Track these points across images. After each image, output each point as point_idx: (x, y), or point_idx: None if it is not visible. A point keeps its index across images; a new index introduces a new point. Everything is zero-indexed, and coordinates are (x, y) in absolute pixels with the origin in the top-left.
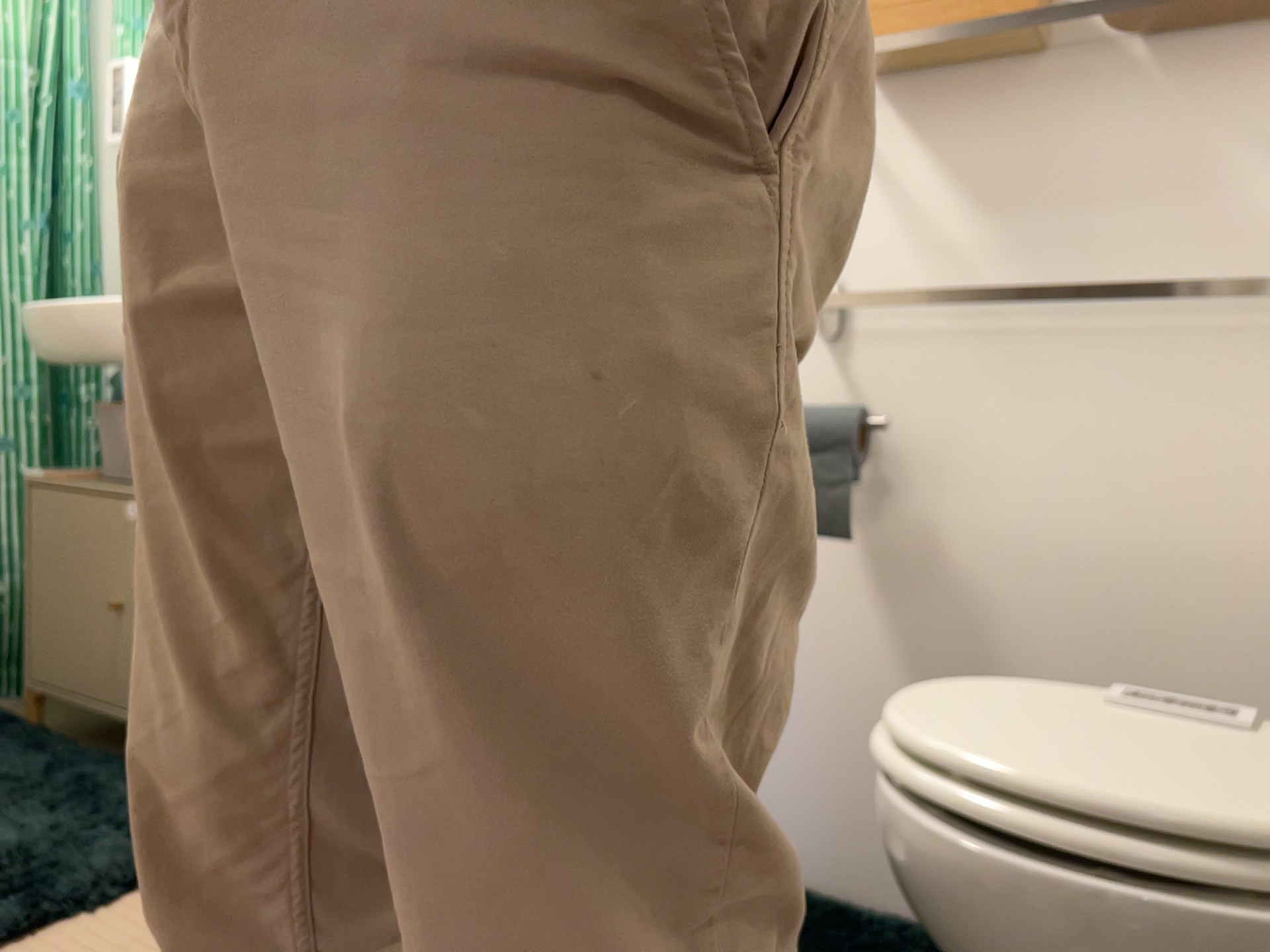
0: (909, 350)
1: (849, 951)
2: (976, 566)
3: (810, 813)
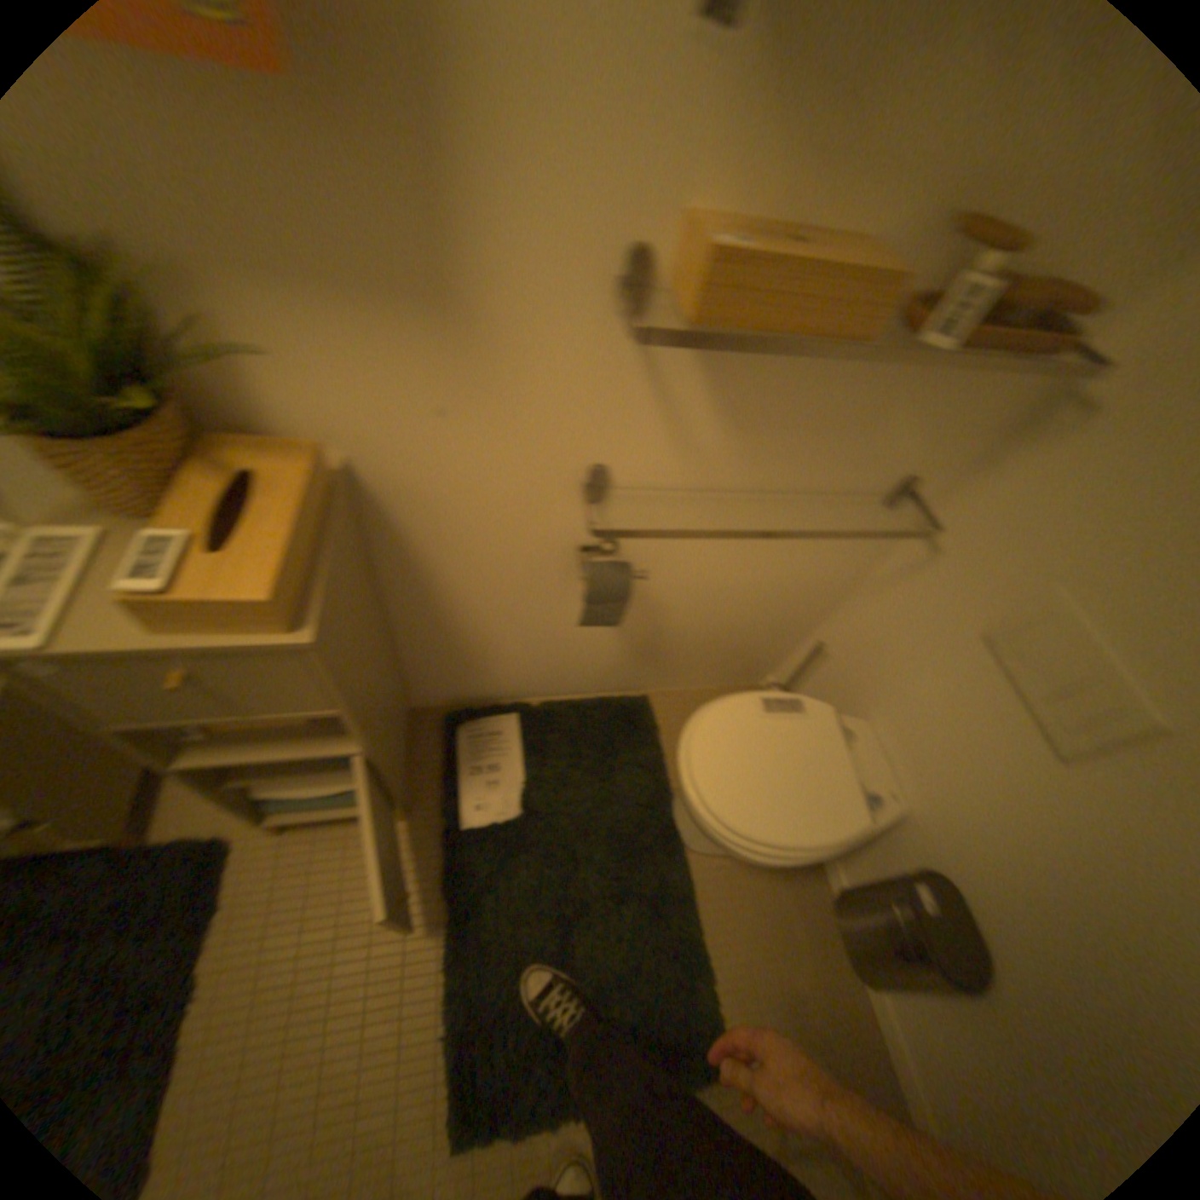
0: (654, 506)
1: (599, 737)
2: (667, 595)
3: (558, 677)
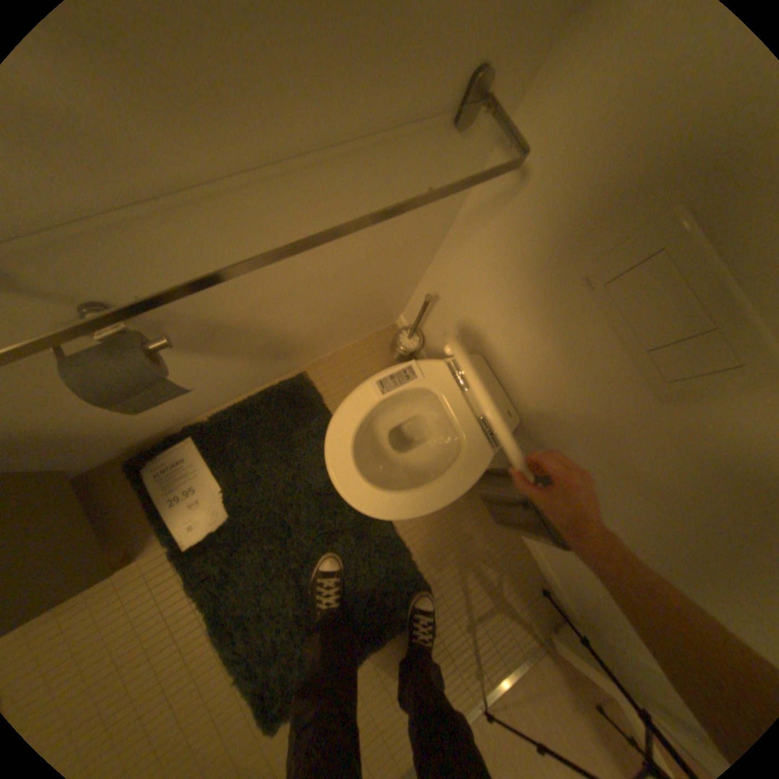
0: (94, 245)
1: (268, 428)
2: (243, 315)
3: (203, 400)
